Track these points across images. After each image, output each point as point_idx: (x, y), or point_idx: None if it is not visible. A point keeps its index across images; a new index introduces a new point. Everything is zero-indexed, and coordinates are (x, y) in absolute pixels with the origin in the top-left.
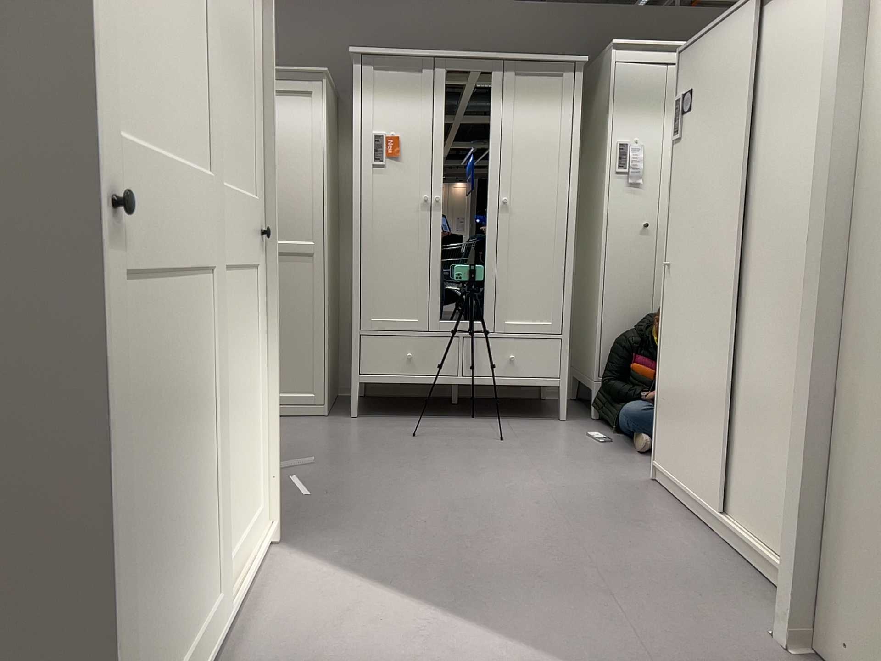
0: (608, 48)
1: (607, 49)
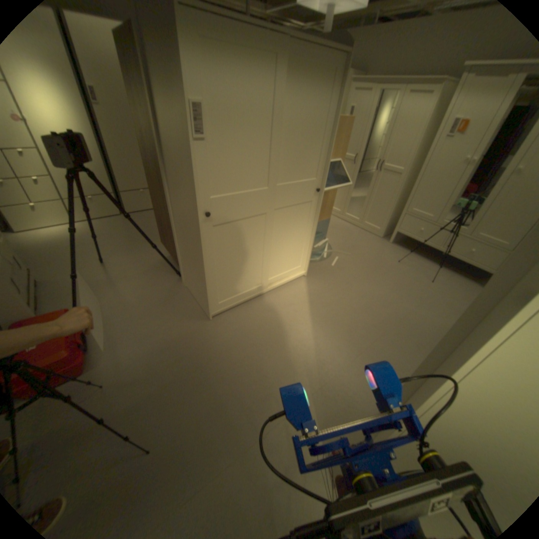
0: None
1: None
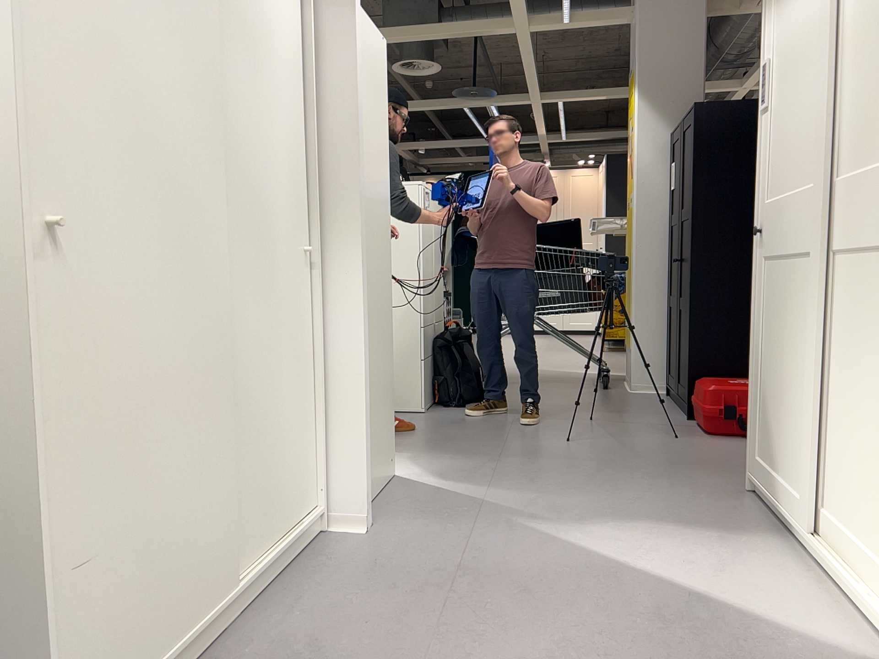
0: None
1: None
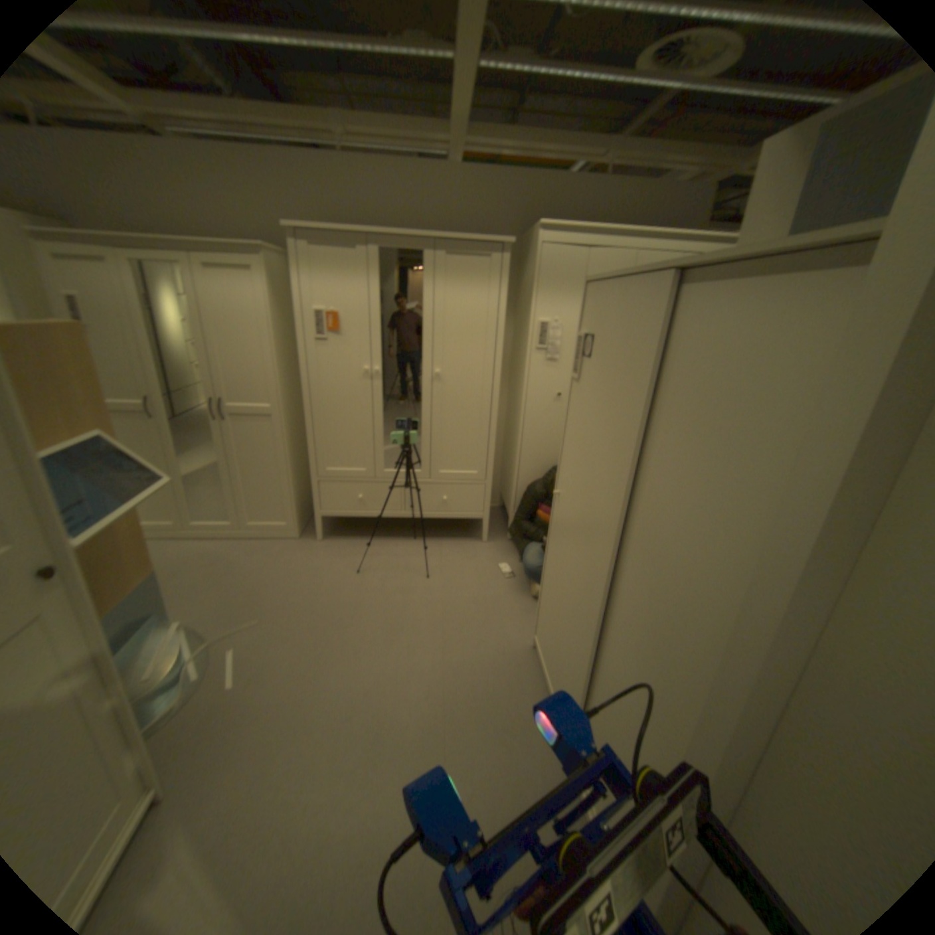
0: (538, 226)
1: (537, 227)
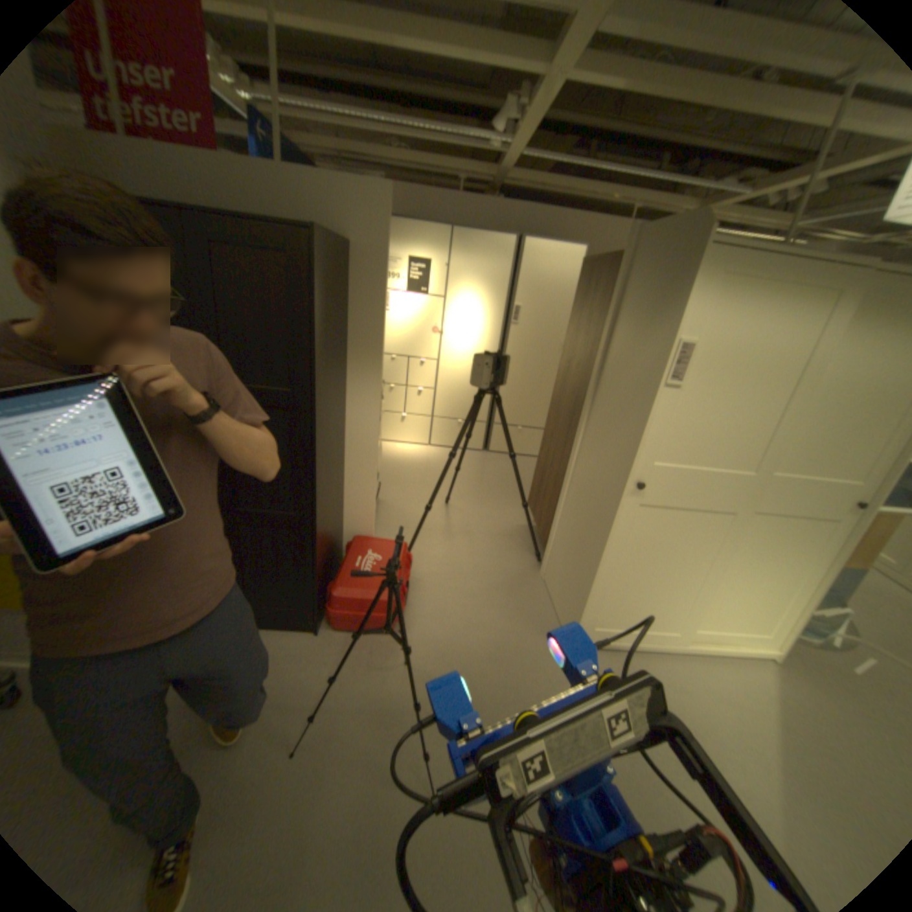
0: None
1: None
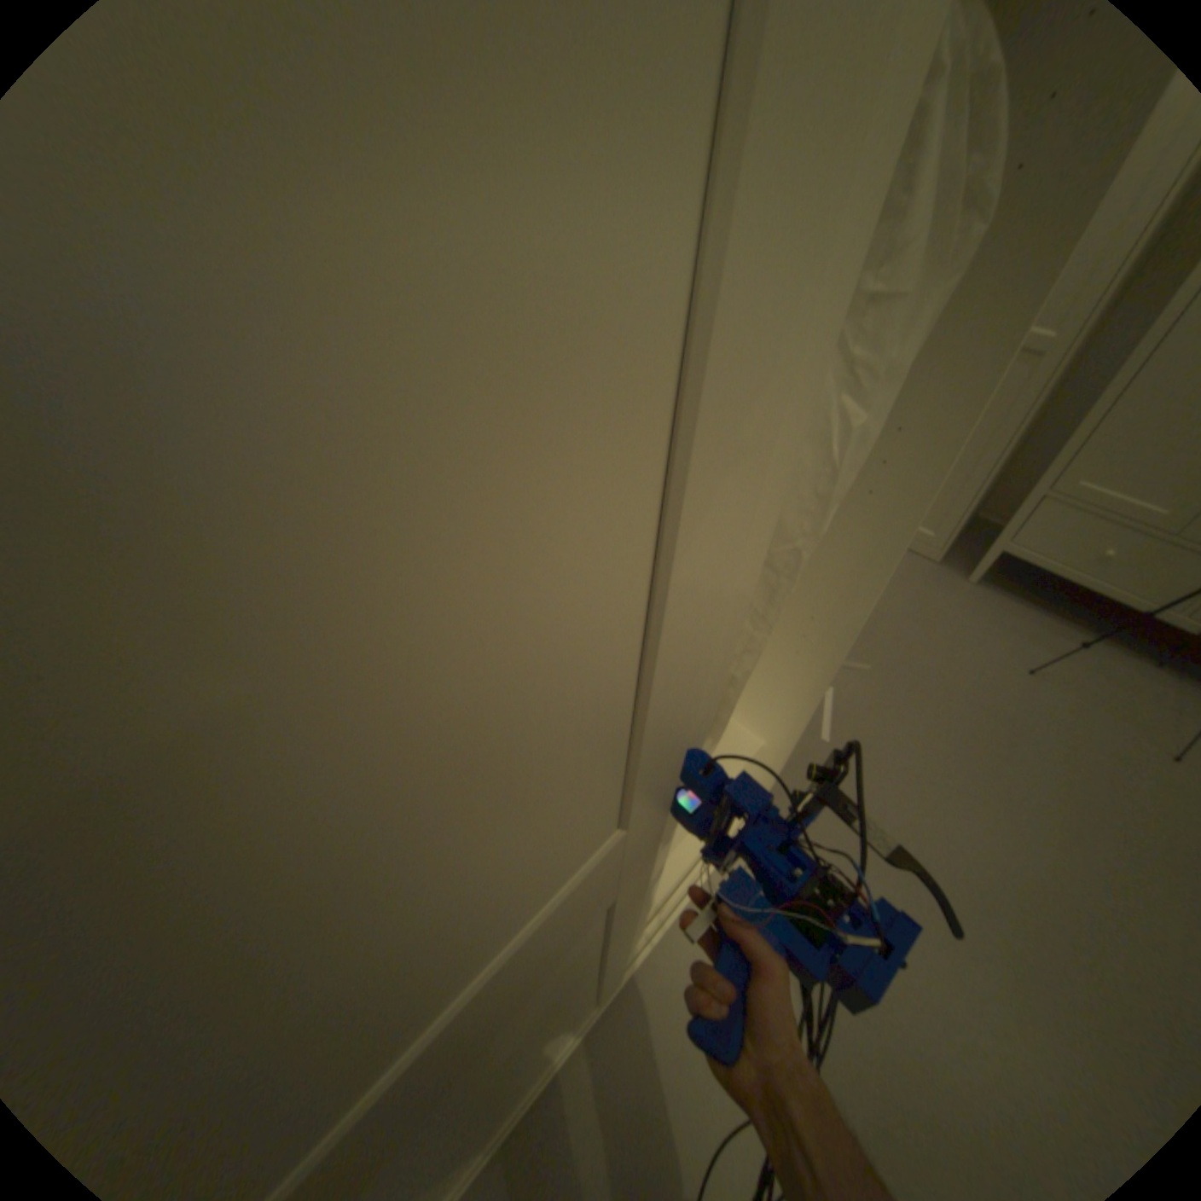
0: None
1: None
